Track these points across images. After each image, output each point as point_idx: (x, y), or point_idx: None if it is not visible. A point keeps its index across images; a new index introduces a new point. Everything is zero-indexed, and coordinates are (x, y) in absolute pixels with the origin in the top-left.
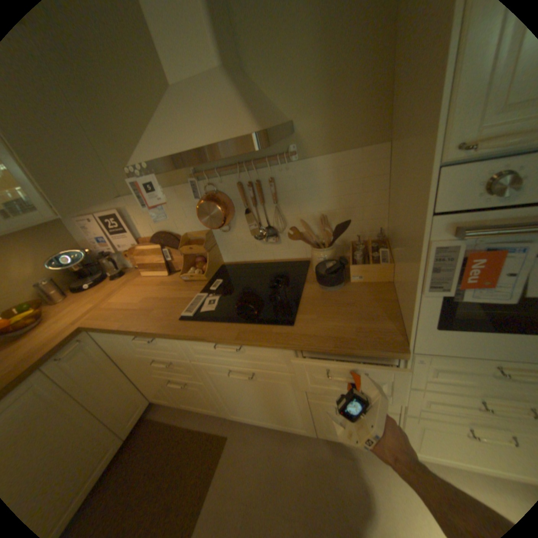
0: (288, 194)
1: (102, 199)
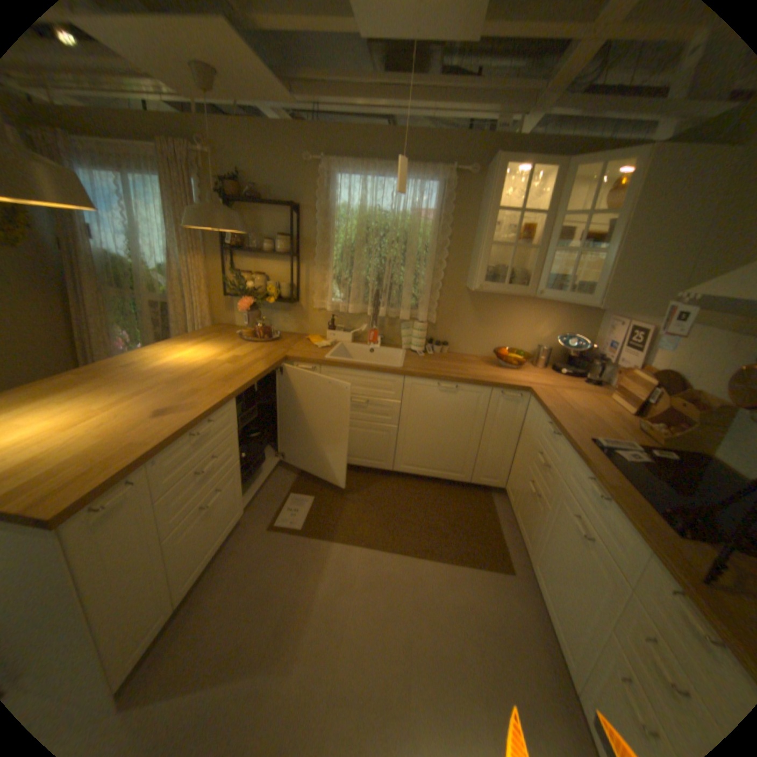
0: None
1: (655, 313)
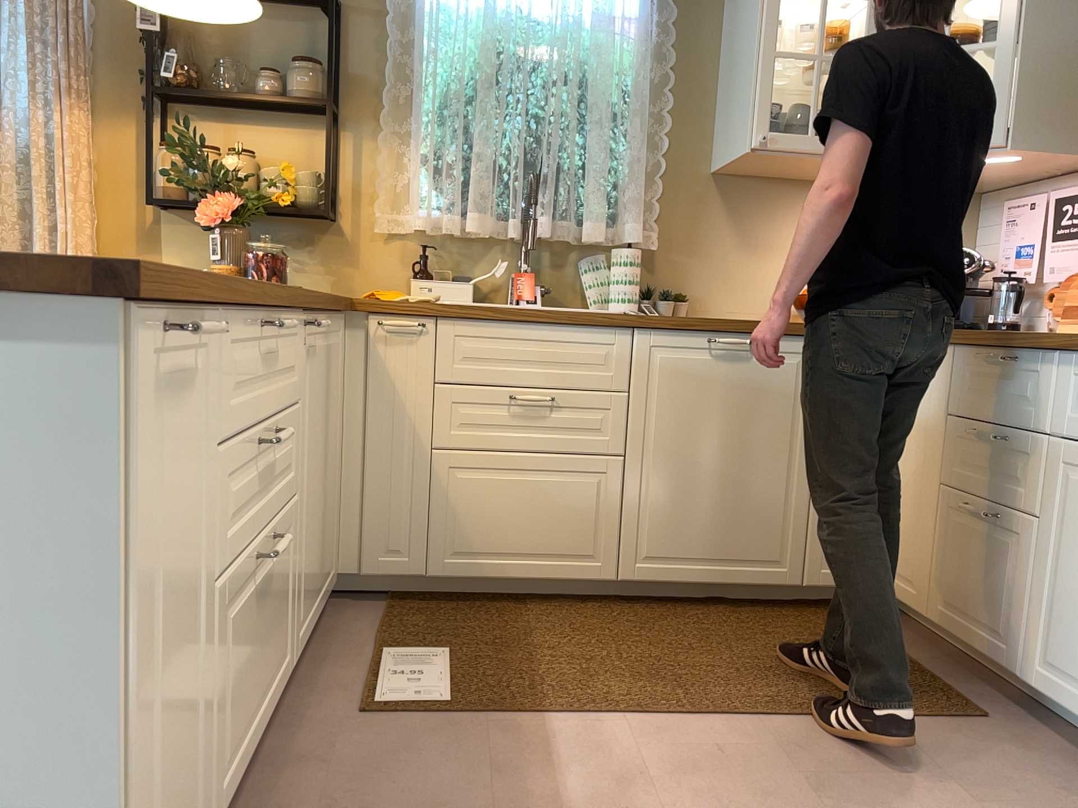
0: None
1: None
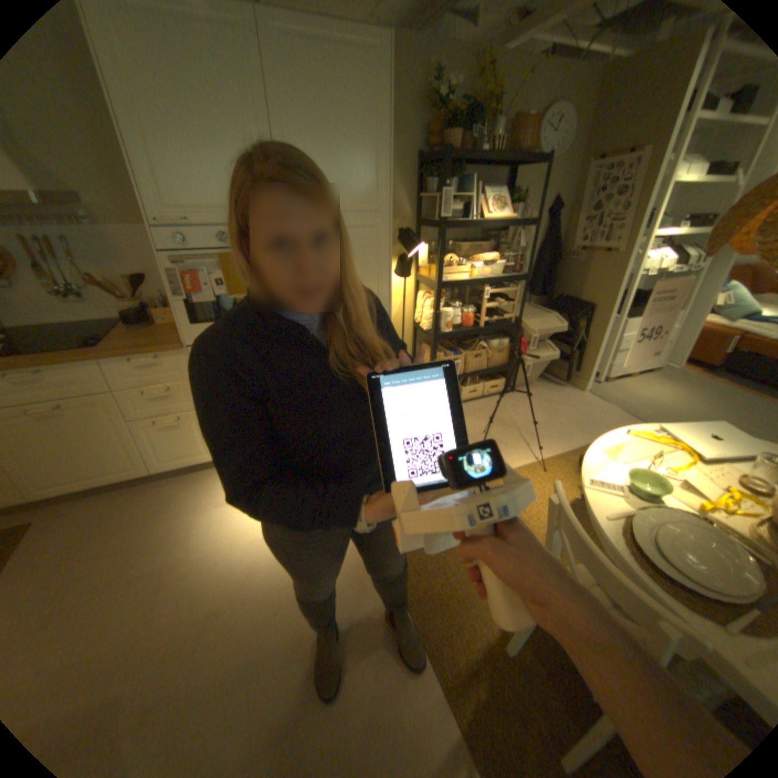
0: (84, 254)
1: None
